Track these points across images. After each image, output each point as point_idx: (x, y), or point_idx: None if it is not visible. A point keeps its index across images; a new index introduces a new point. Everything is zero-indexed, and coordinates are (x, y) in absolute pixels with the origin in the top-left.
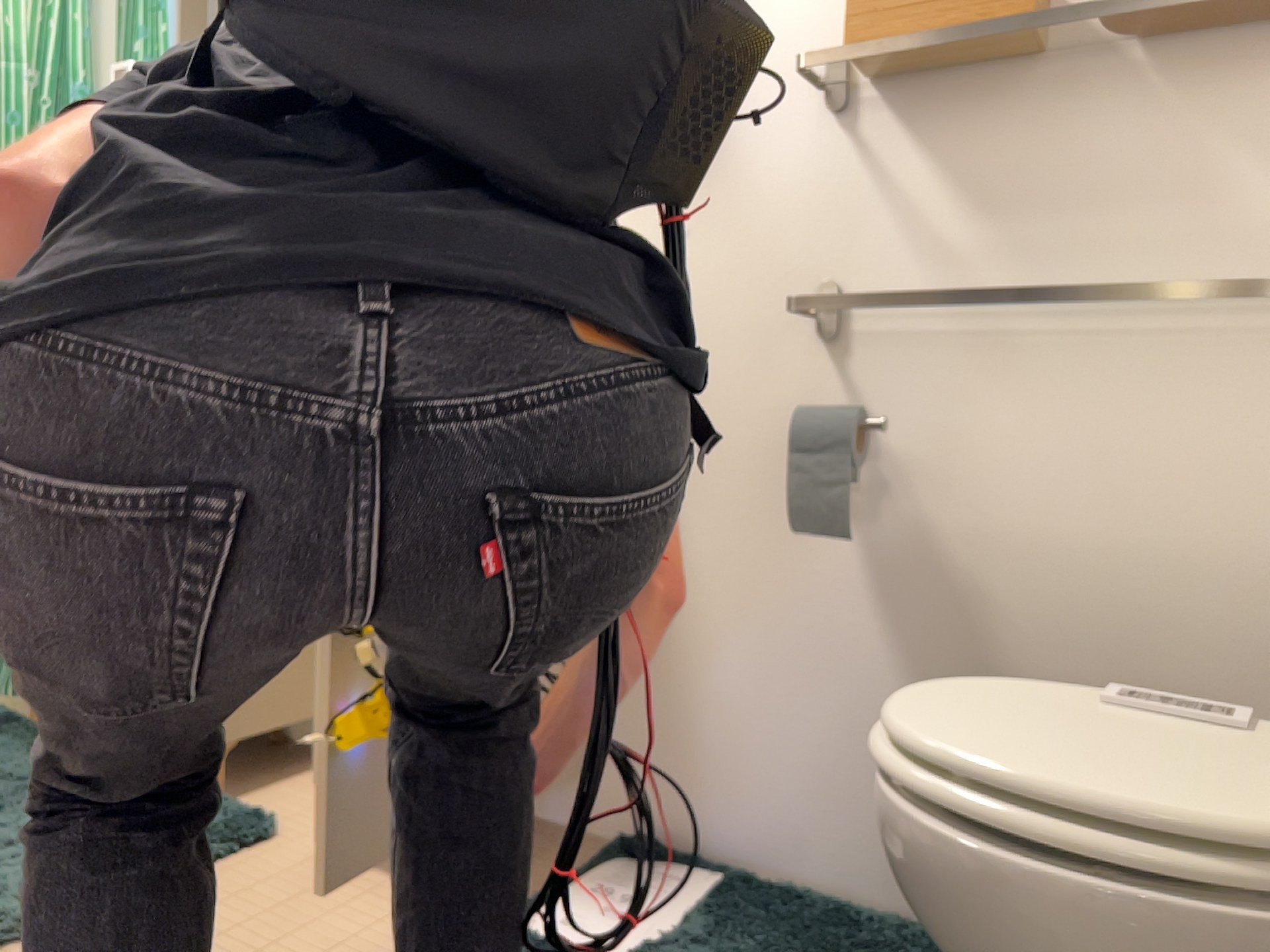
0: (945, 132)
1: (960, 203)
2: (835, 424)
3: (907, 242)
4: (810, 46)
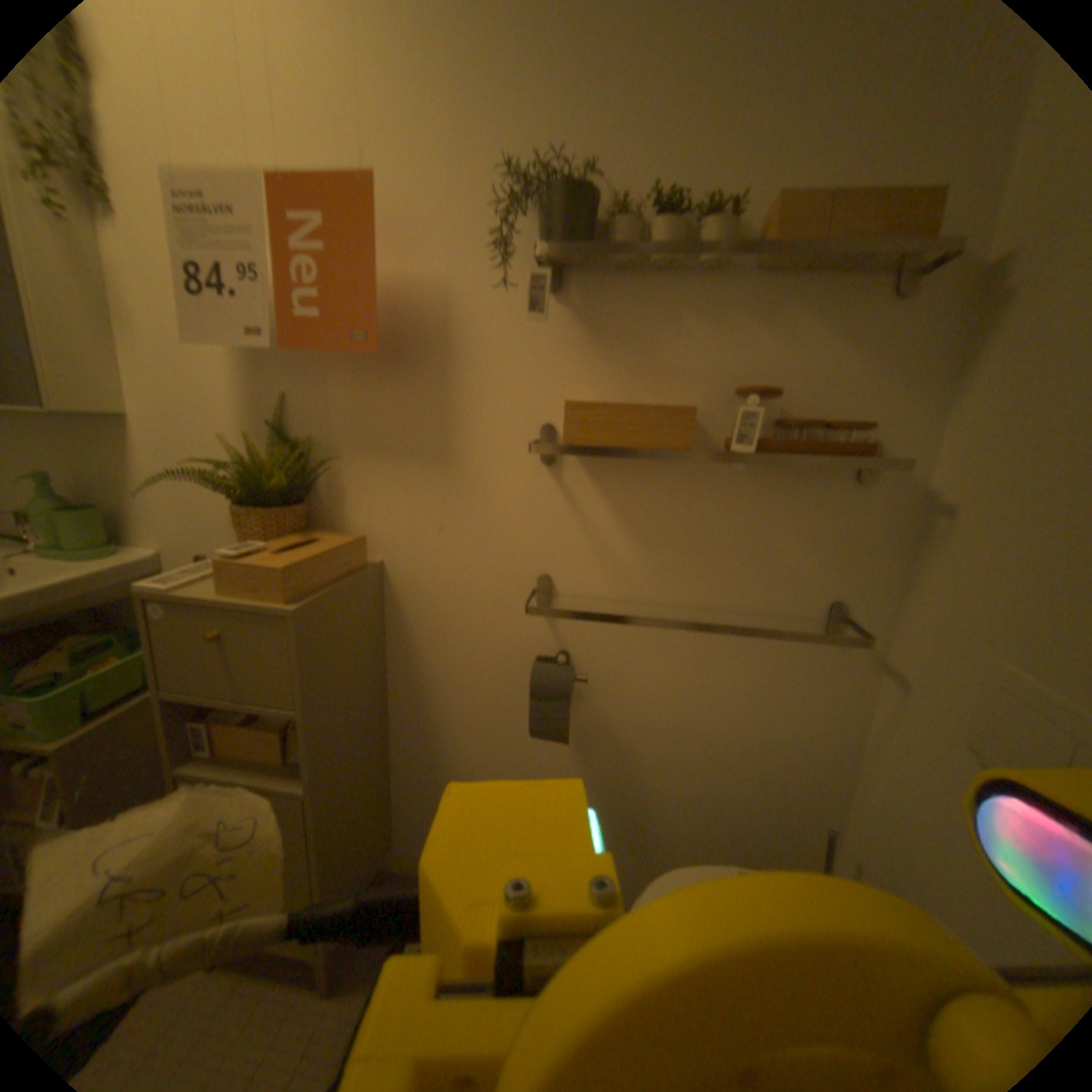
0: (627, 490)
1: (635, 537)
2: (563, 687)
3: (600, 557)
4: (532, 411)
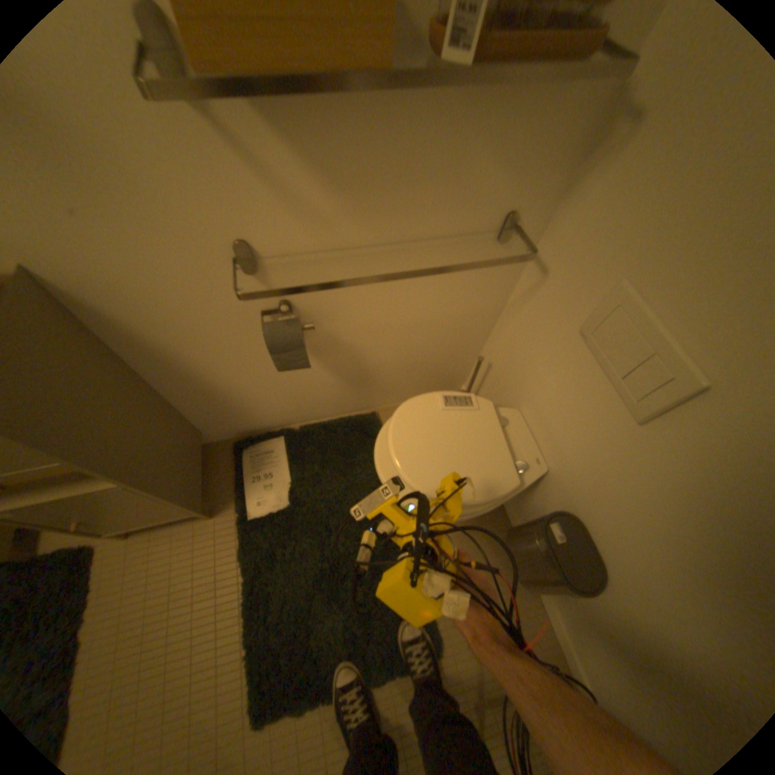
0: (302, 114)
1: (325, 178)
2: (293, 339)
3: (291, 207)
4: None
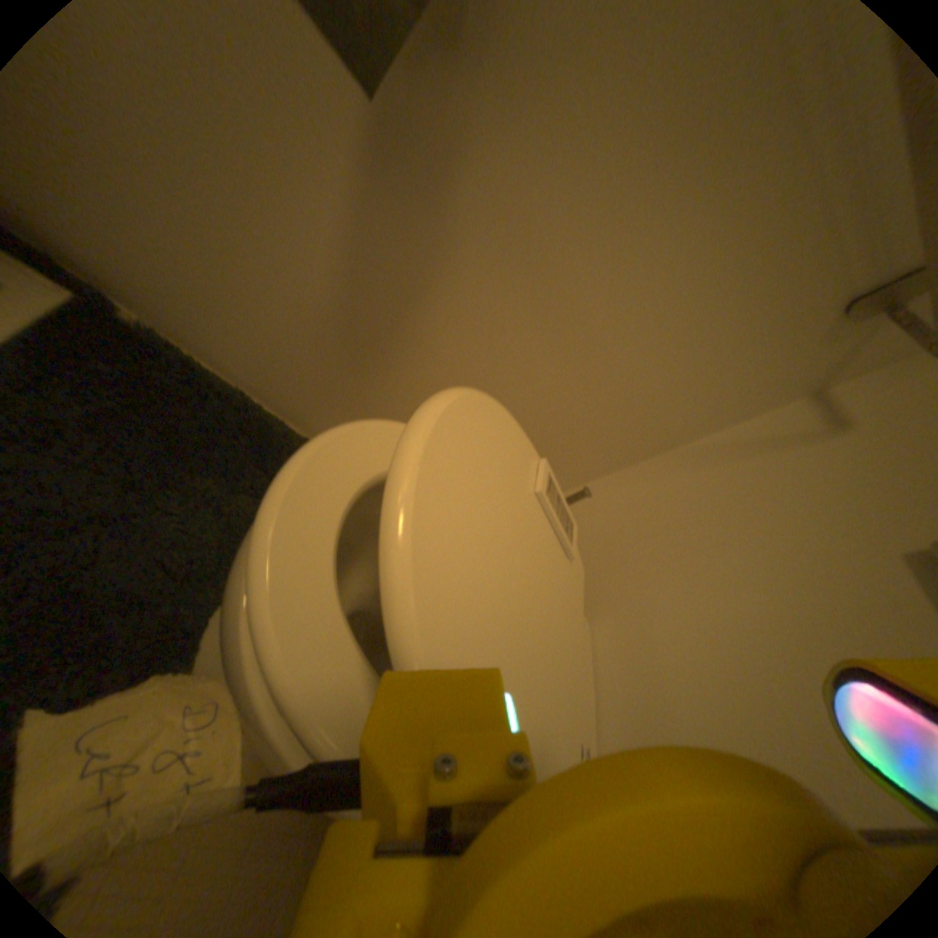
0: None
1: None
2: None
3: None
4: None
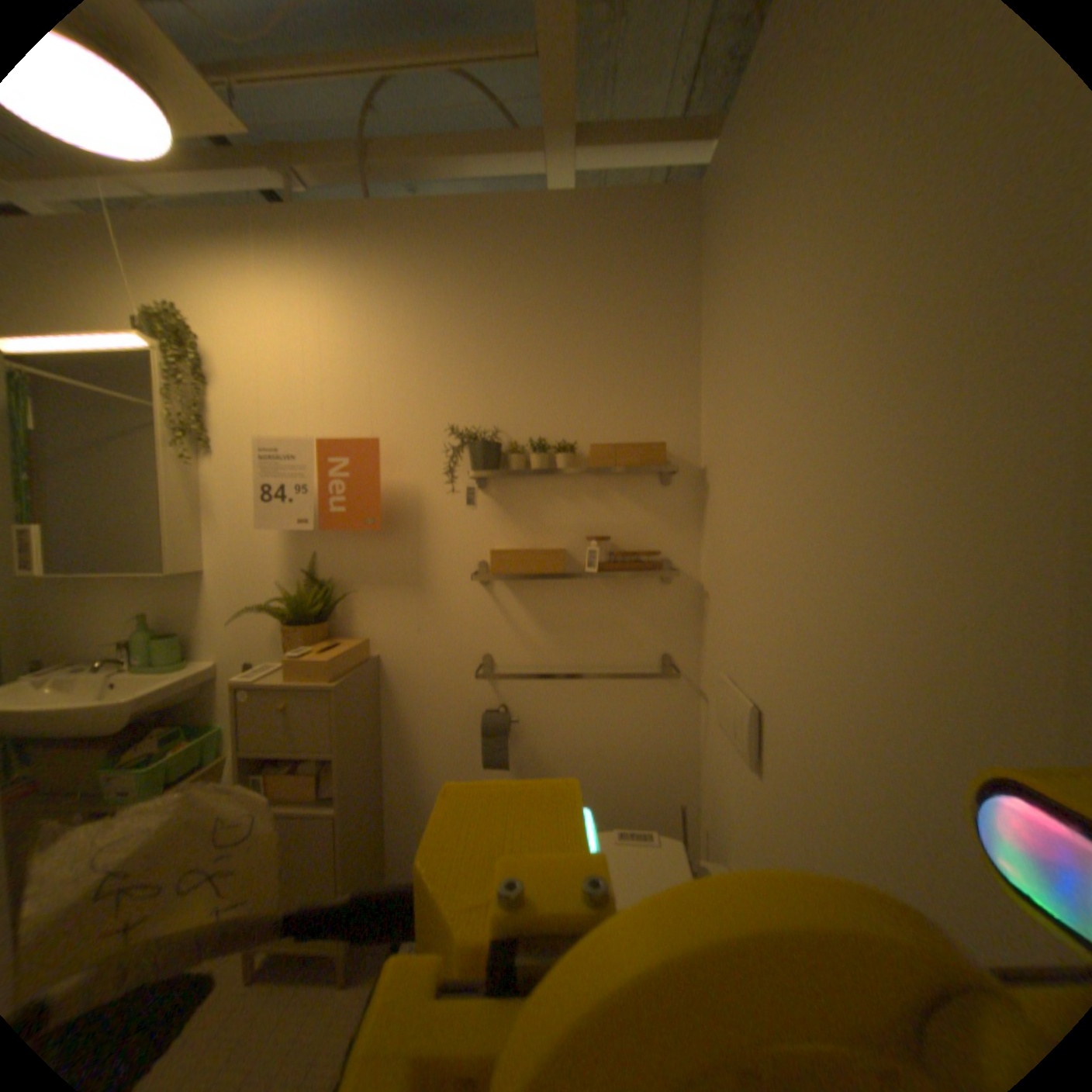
0: (533, 594)
1: (541, 623)
2: (502, 724)
3: (521, 637)
4: (472, 552)
